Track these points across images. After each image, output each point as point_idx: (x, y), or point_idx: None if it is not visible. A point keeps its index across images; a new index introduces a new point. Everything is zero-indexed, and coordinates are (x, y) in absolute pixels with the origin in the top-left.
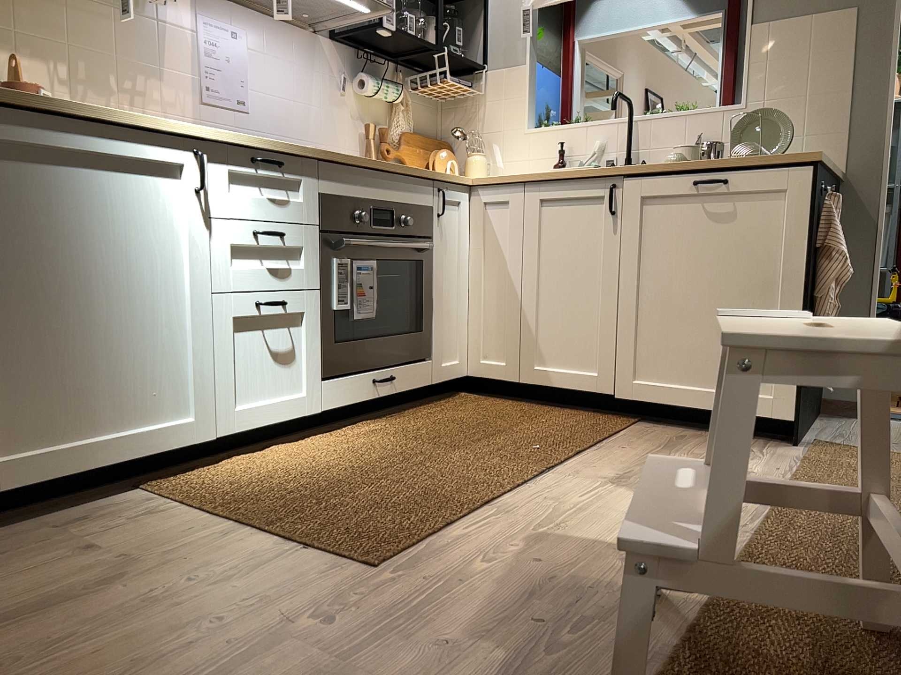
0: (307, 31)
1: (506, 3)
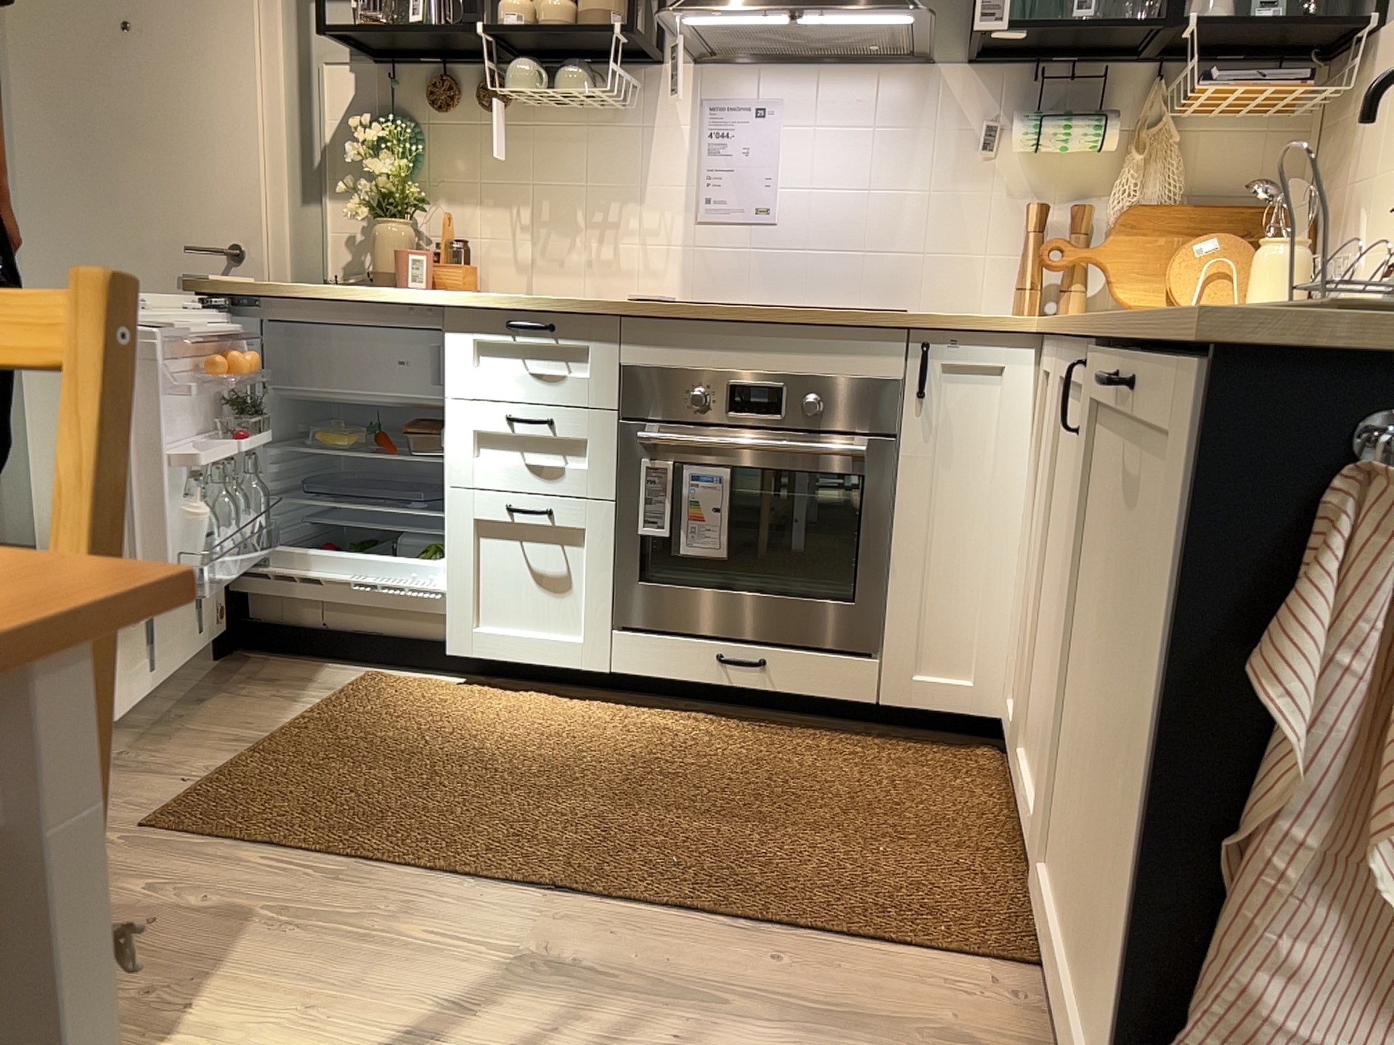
0: (908, 63)
1: None
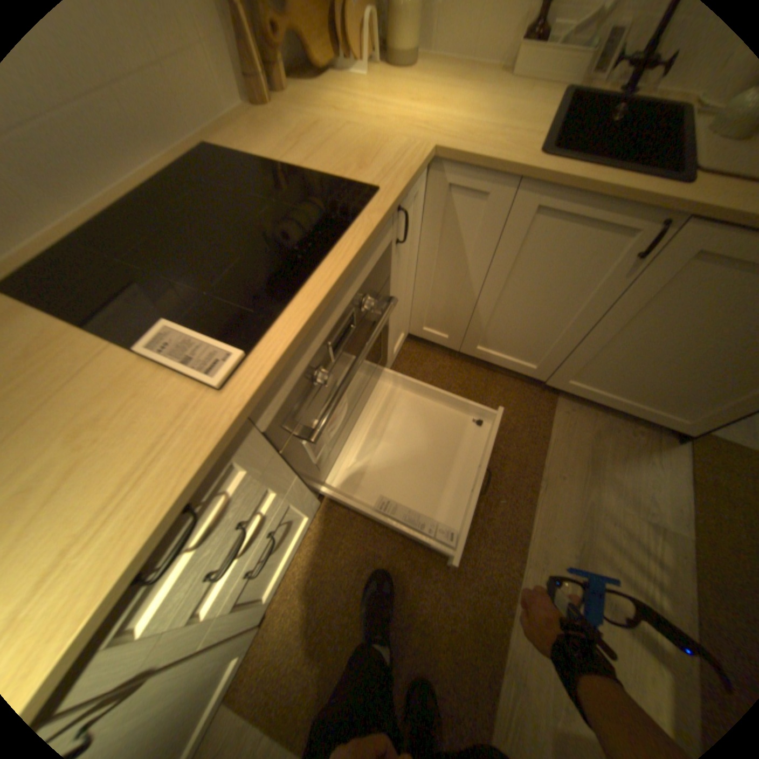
0: None
1: None
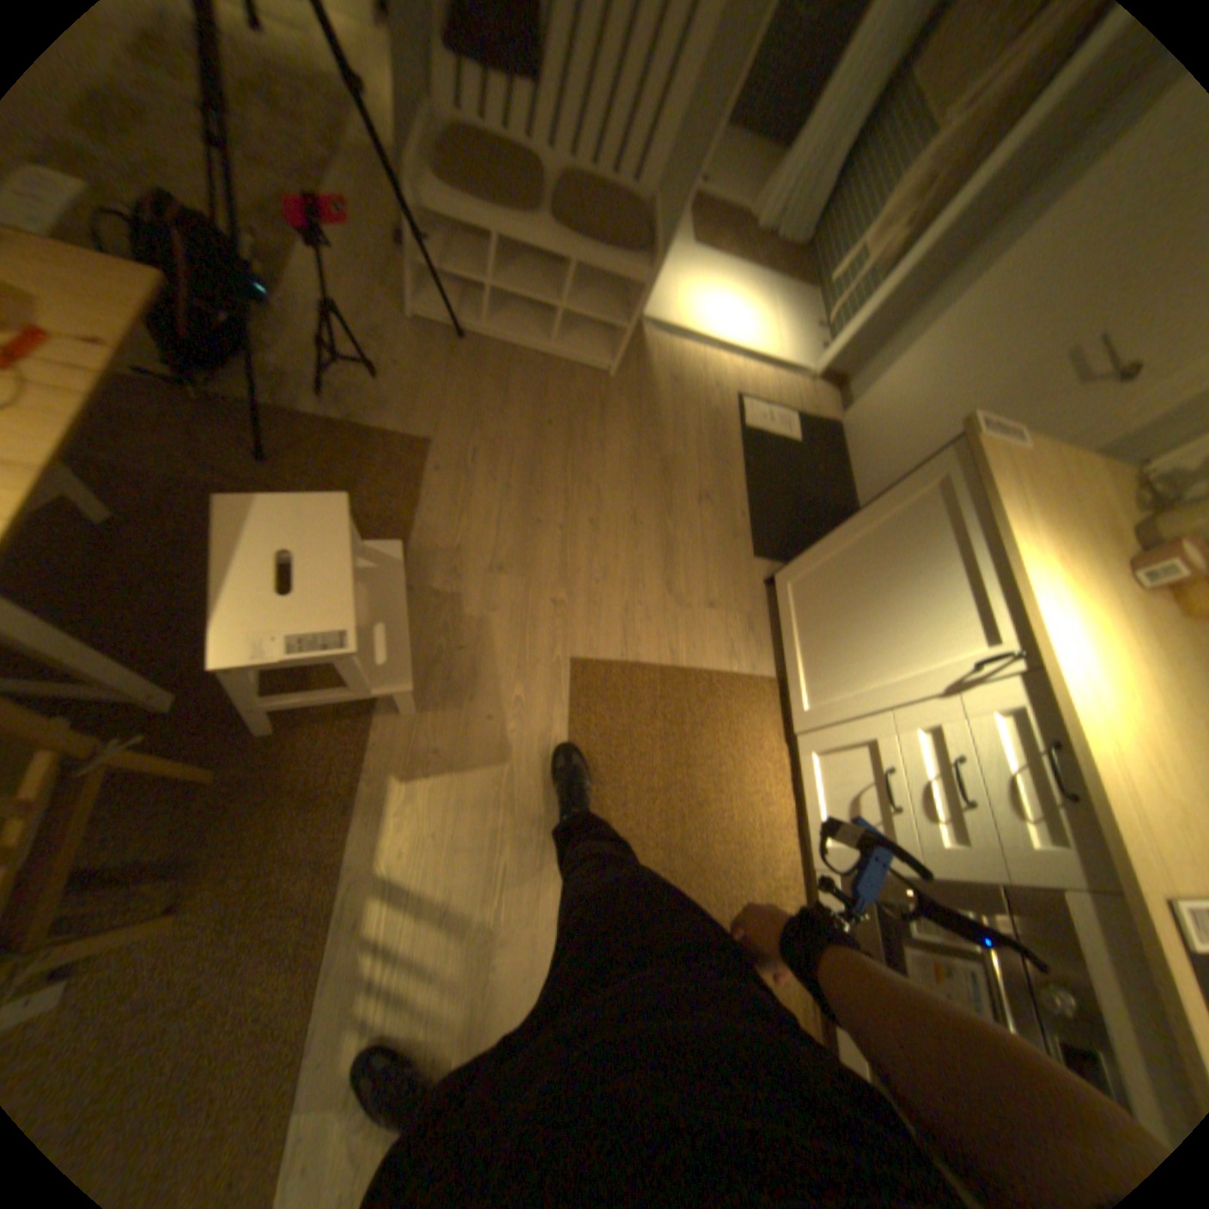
0: None
1: None
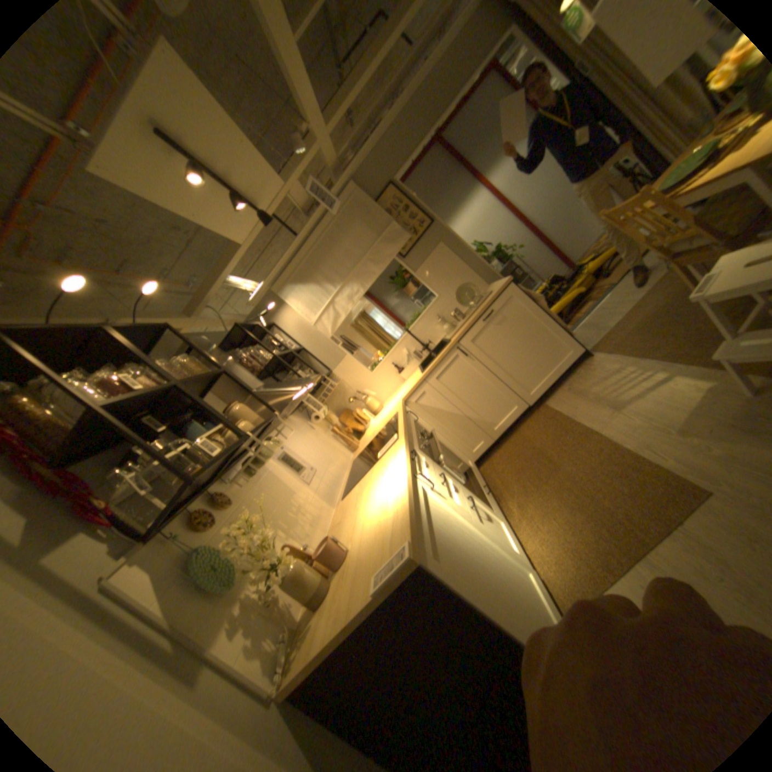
0: (285, 419)
1: (315, 342)
